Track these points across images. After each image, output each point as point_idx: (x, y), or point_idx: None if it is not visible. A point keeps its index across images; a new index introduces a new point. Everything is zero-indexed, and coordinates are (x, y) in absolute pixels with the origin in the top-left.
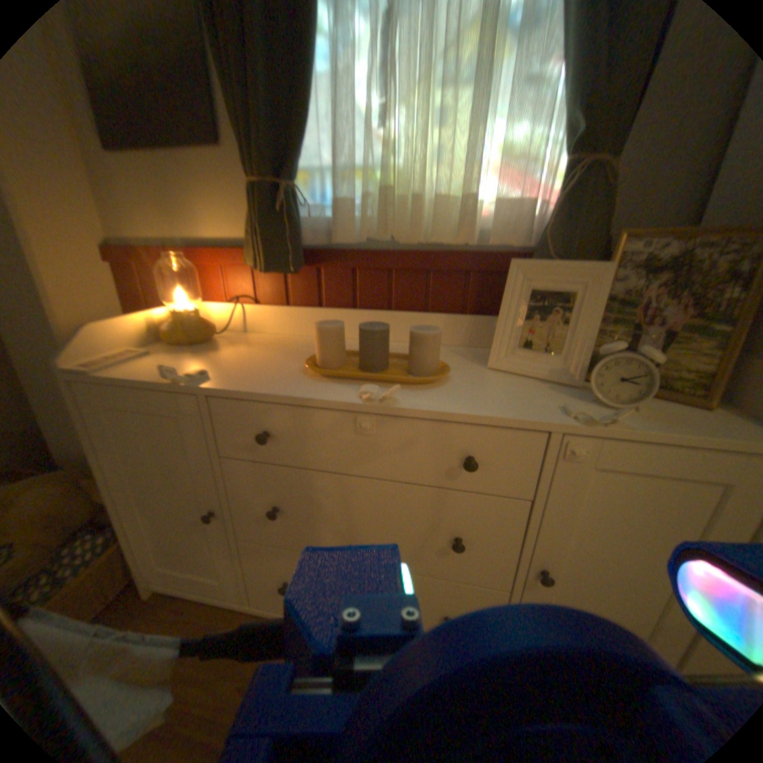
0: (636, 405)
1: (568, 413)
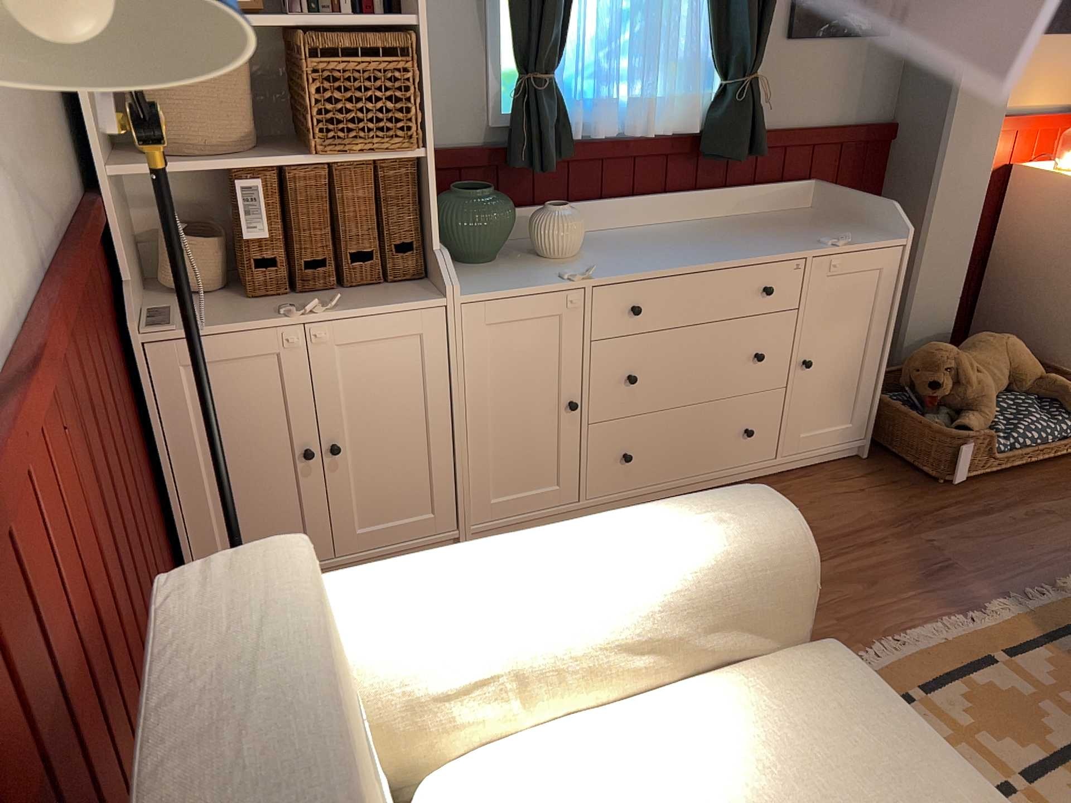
0: None
1: None
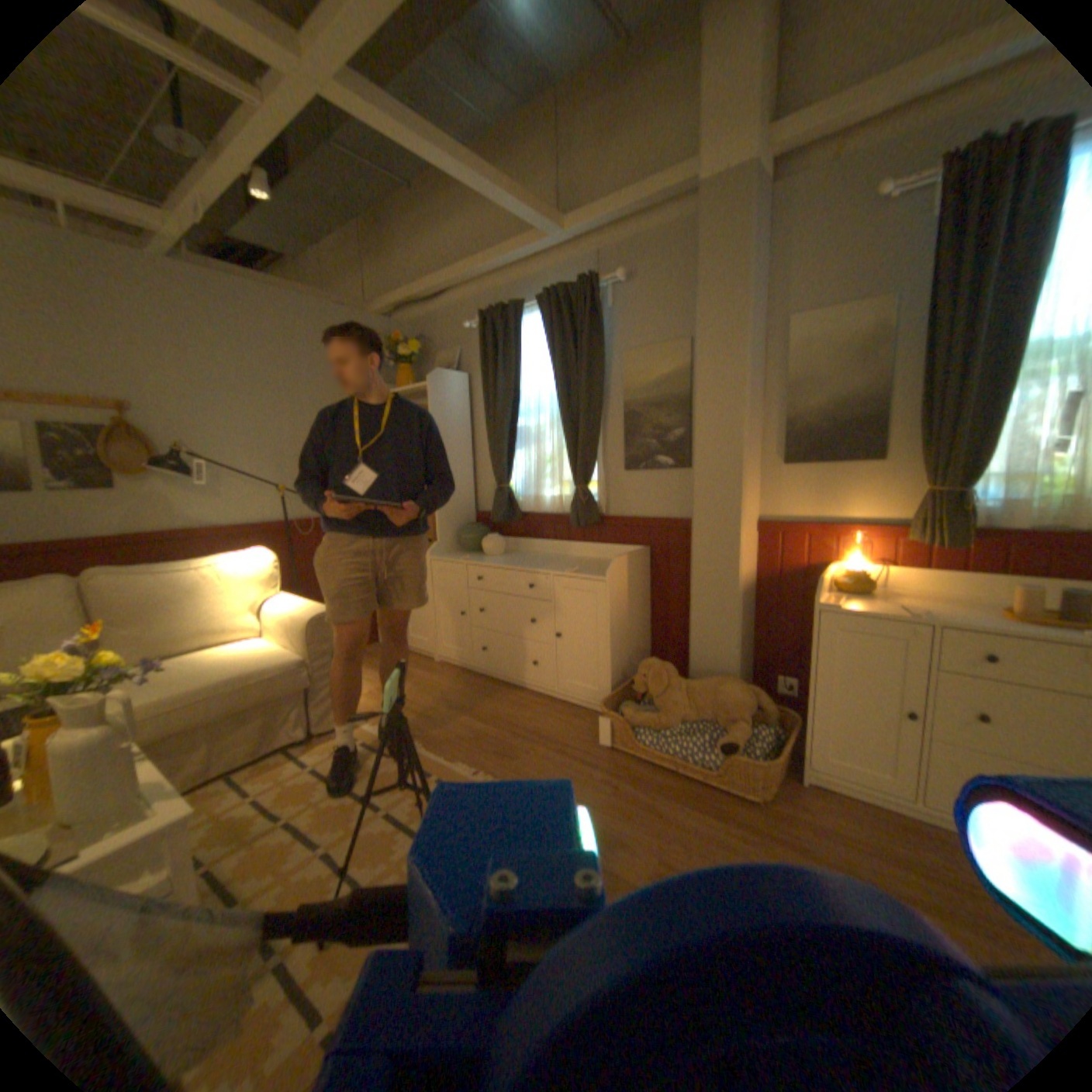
0: None
1: None
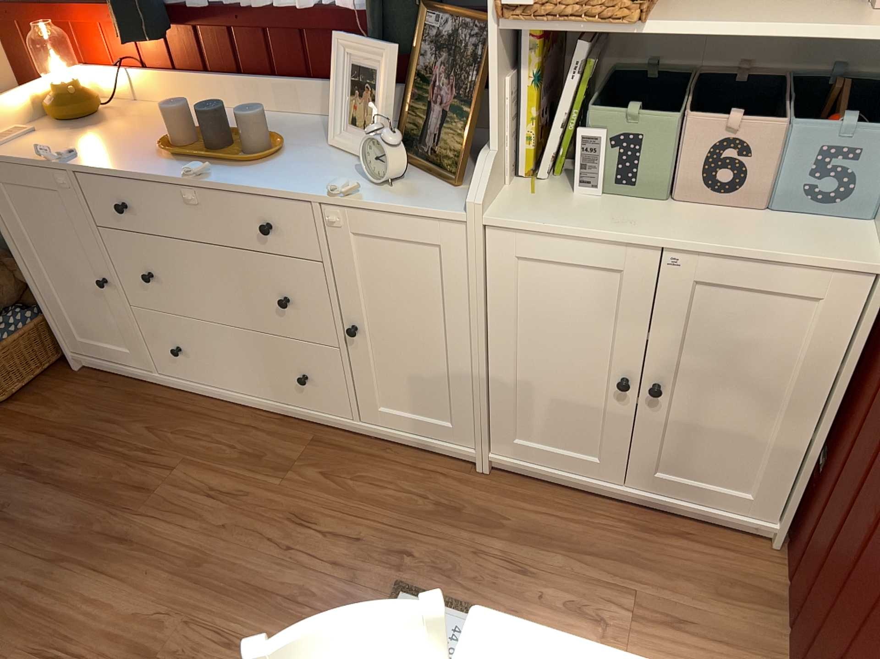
0: (384, 183)
1: (332, 190)
